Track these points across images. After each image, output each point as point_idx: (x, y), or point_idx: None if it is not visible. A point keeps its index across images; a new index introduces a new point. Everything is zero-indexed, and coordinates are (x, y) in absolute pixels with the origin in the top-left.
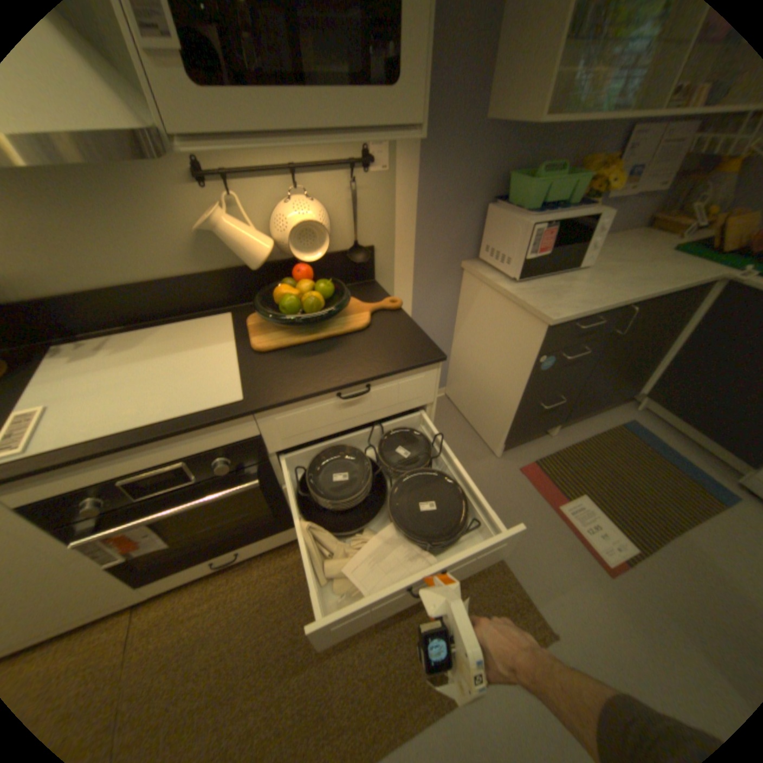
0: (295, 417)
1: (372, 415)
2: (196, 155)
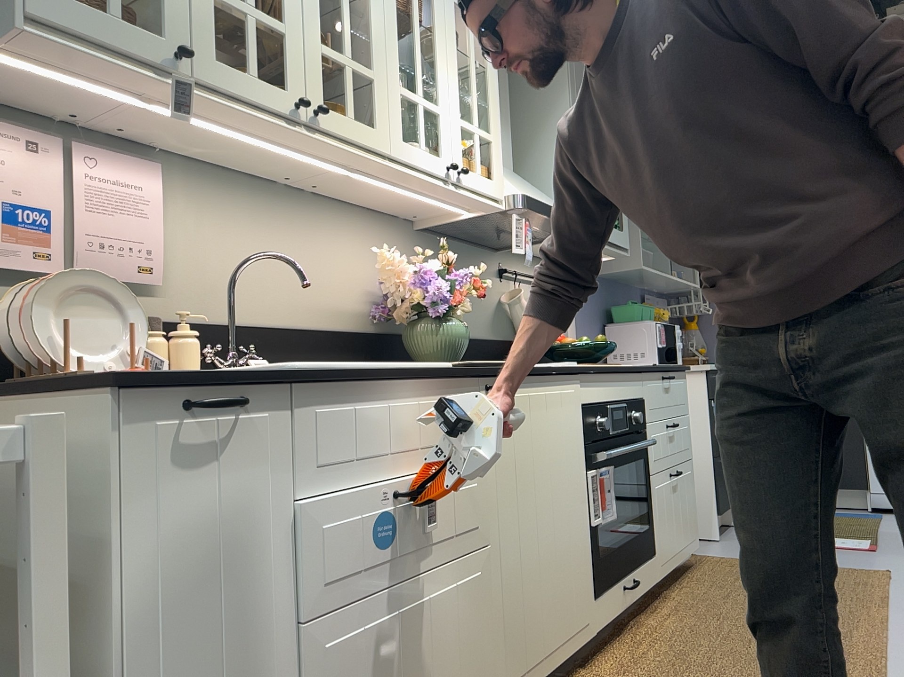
0: (654, 389)
1: (674, 410)
2: (503, 263)
